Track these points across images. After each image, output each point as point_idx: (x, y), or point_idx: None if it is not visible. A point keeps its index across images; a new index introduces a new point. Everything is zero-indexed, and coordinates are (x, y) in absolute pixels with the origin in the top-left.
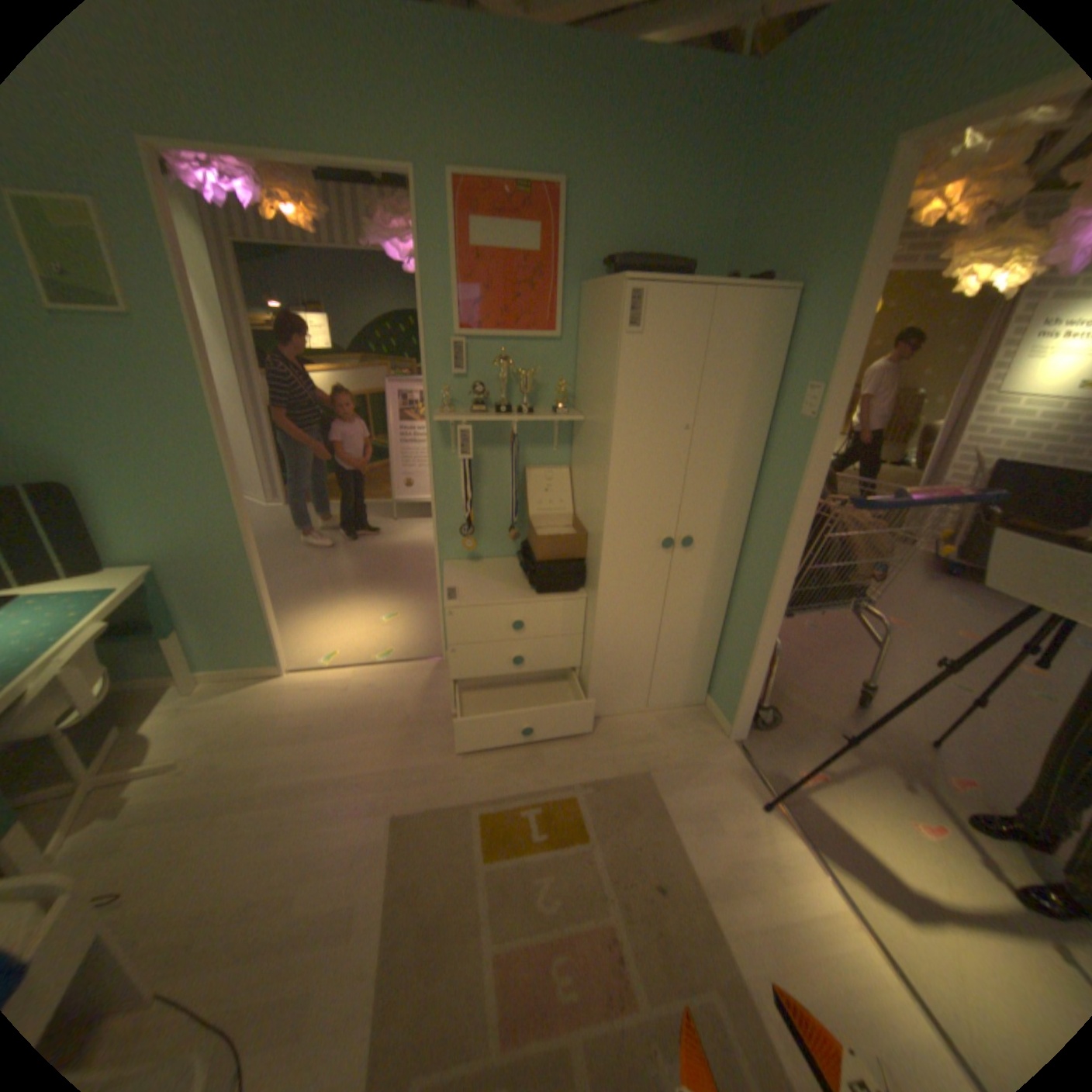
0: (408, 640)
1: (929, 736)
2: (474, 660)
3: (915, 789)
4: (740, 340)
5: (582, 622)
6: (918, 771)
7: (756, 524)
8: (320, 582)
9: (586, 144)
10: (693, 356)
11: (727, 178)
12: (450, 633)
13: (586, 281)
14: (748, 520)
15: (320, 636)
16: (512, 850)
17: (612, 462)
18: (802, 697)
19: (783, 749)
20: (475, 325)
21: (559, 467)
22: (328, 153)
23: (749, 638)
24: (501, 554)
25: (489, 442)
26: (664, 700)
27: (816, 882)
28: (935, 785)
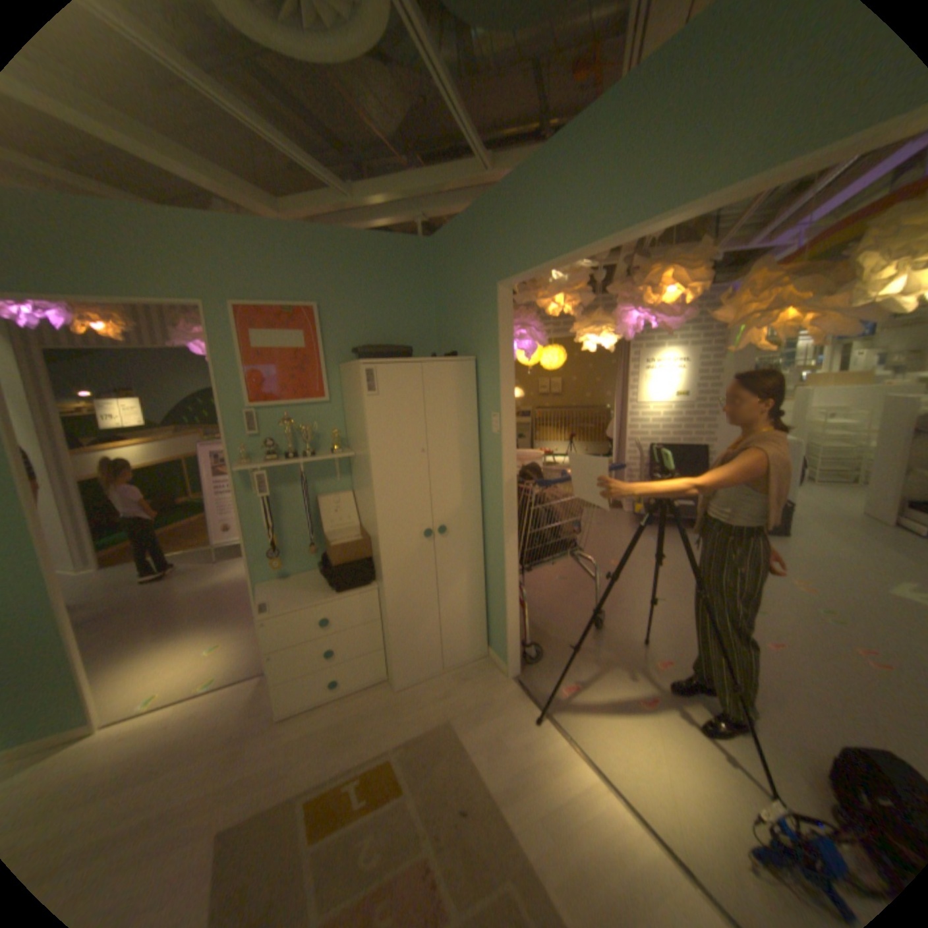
0: (230, 667)
1: (642, 638)
2: (289, 664)
3: (636, 678)
4: (445, 393)
5: (378, 609)
6: (637, 665)
7: (487, 509)
8: (137, 634)
9: (329, 285)
10: (416, 405)
11: (425, 299)
12: (264, 644)
13: (342, 364)
14: (482, 507)
15: (137, 685)
16: (335, 824)
17: (375, 481)
18: (557, 632)
19: (547, 674)
20: (263, 399)
21: (344, 492)
22: (133, 297)
23: (501, 592)
24: (307, 569)
25: (285, 481)
26: (455, 660)
27: (576, 767)
28: (648, 671)
